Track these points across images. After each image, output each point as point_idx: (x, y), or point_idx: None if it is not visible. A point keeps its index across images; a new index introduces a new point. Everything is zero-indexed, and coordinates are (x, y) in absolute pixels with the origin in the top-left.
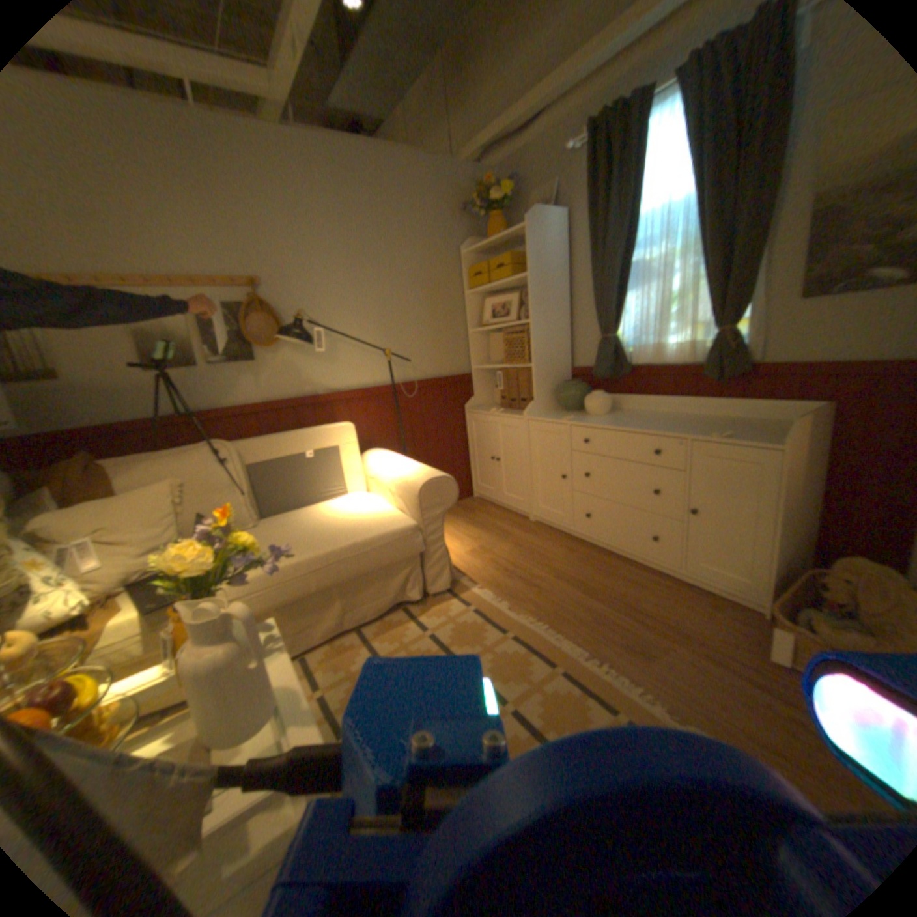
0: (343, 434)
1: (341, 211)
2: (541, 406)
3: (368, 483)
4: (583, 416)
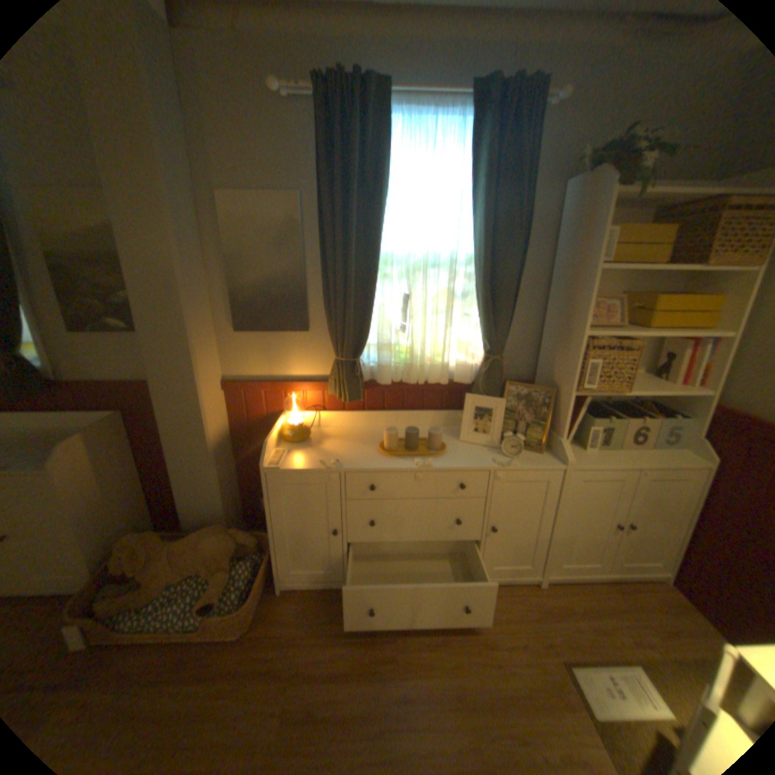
0: None
1: None
2: None
3: None
4: None
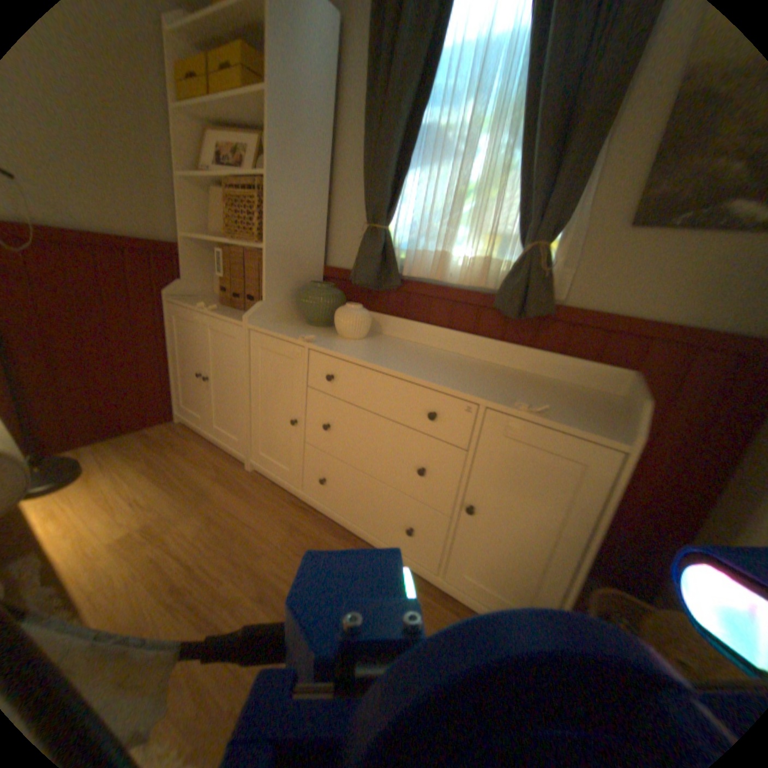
0: None
1: None
2: (276, 313)
3: None
4: (332, 338)
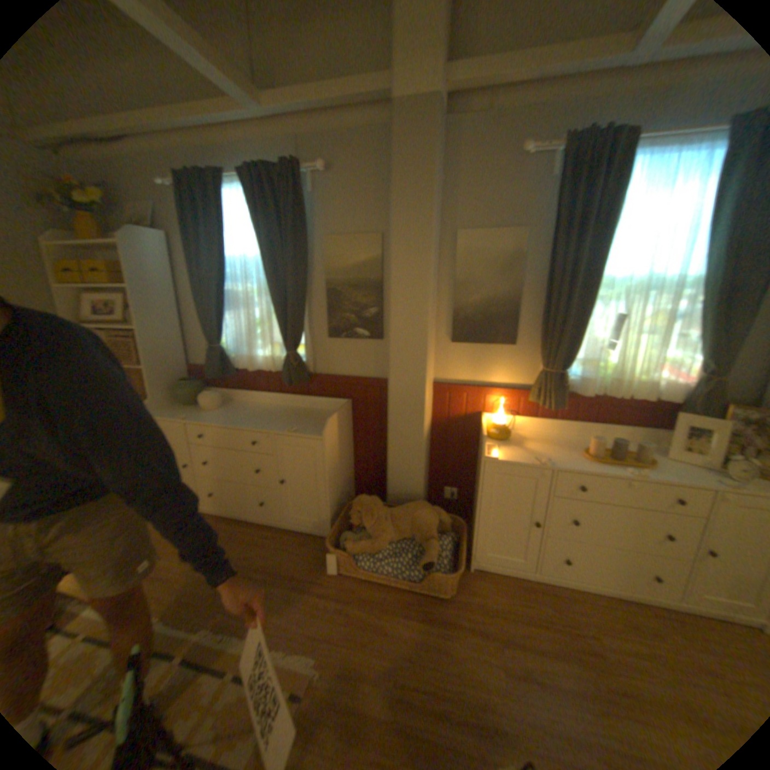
0: None
1: None
2: (157, 405)
3: None
4: (196, 413)
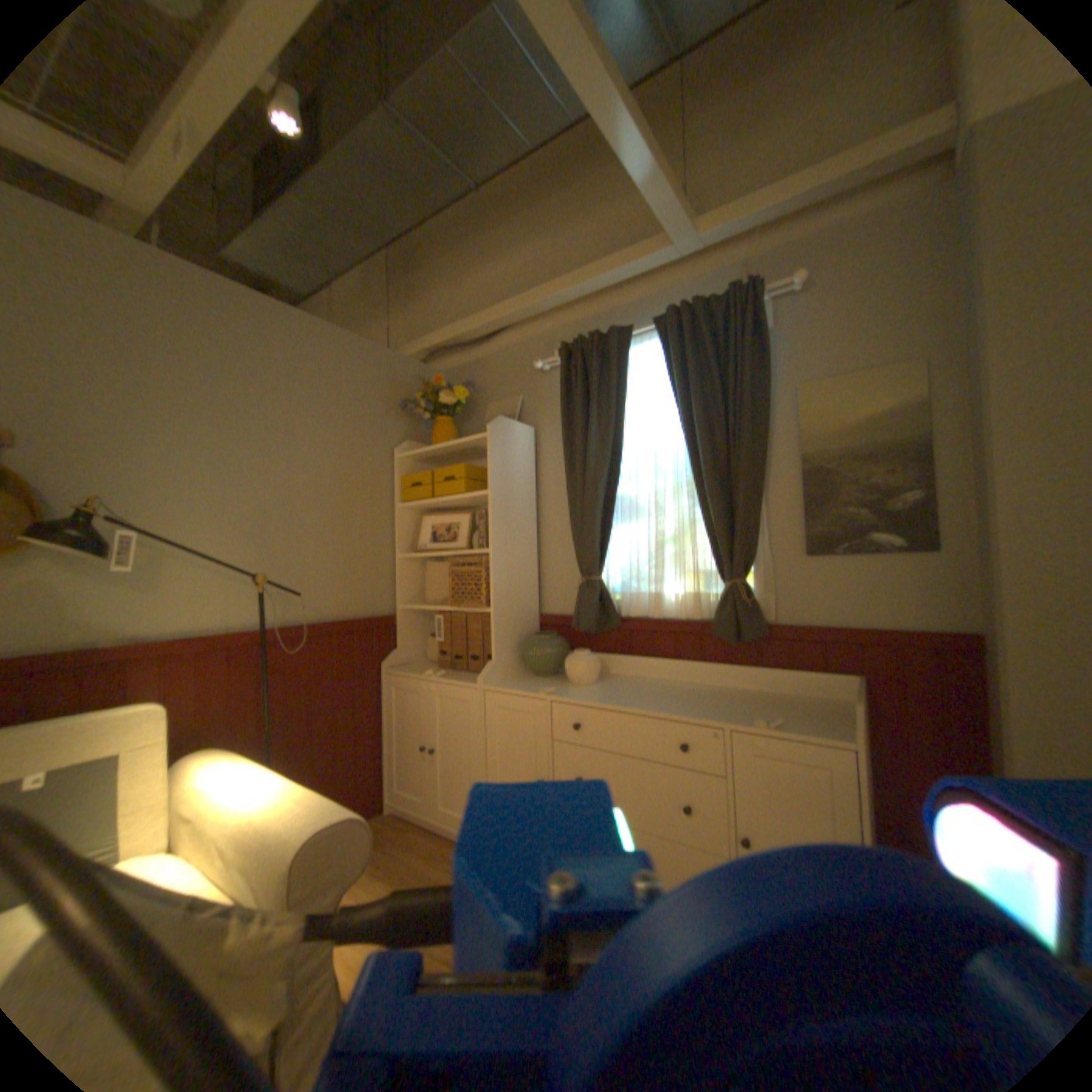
0: (138, 735)
1: (218, 371)
2: (504, 669)
3: (178, 839)
4: (565, 686)
